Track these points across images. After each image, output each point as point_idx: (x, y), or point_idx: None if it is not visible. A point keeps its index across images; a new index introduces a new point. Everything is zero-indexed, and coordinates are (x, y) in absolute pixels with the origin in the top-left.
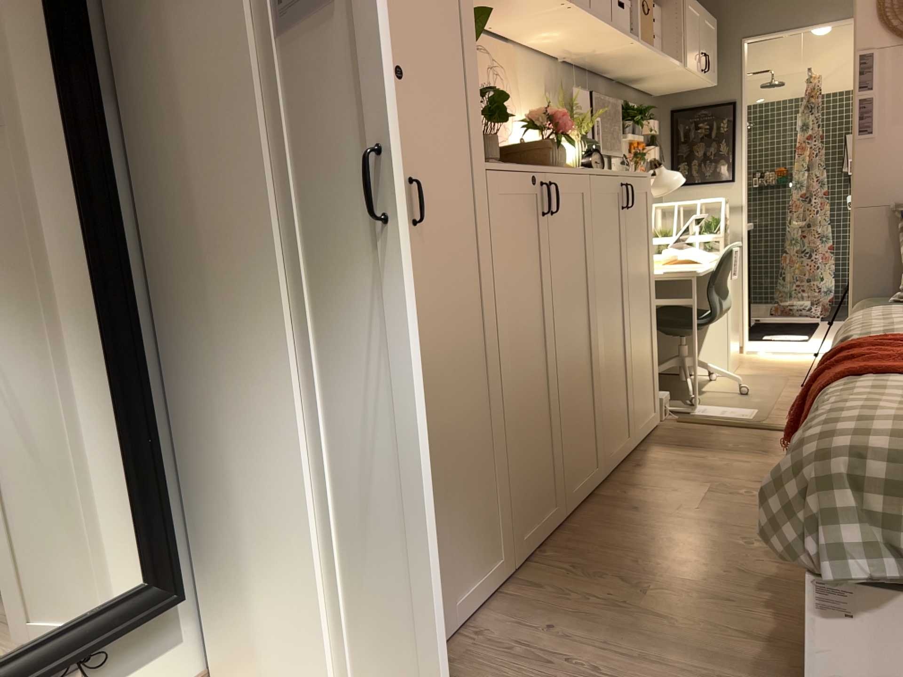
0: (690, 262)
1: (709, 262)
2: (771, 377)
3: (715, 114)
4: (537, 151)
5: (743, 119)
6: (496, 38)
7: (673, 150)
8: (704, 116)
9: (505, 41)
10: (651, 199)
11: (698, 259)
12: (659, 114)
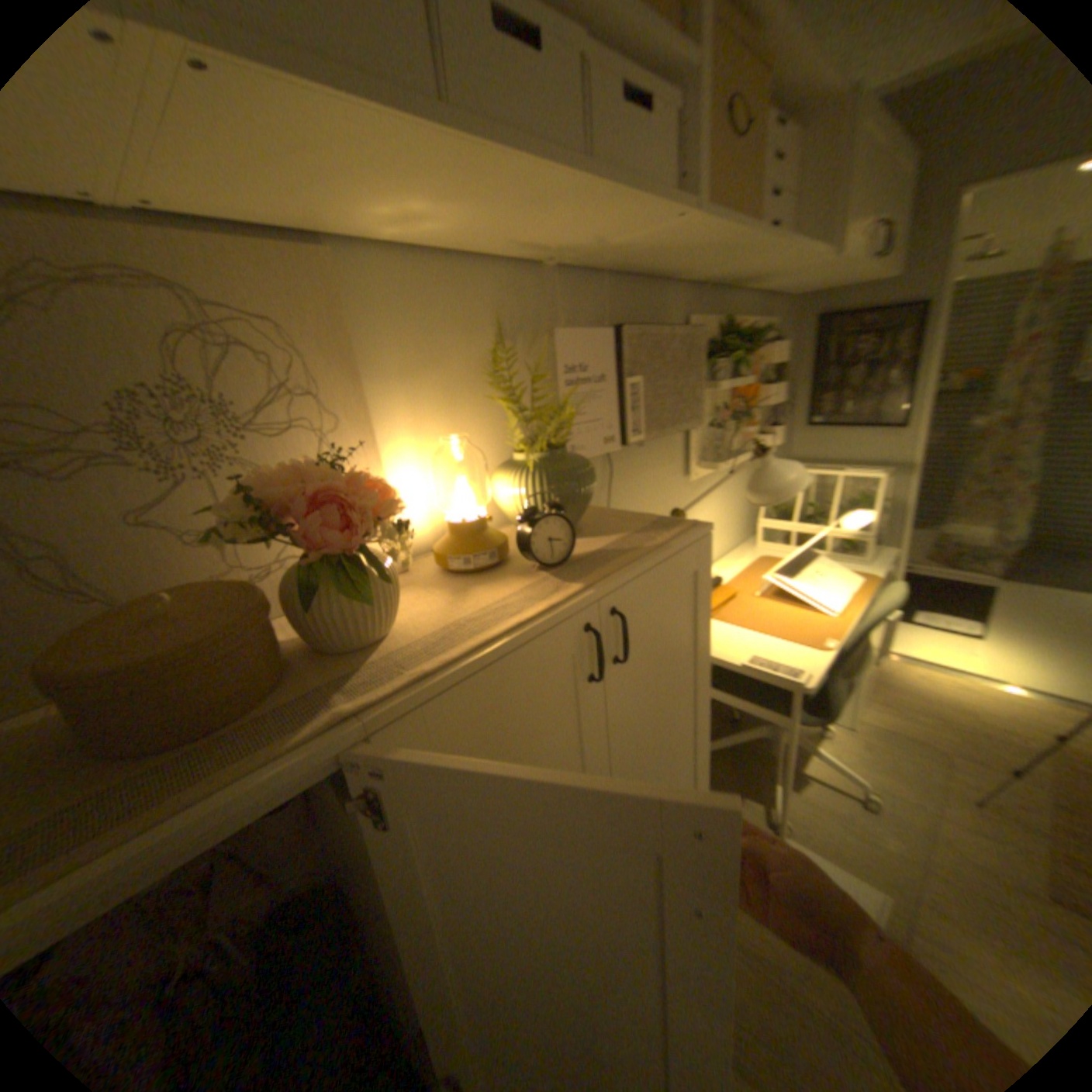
0: (804, 605)
1: (837, 612)
2: (920, 750)
3: (892, 319)
4: (108, 694)
5: (940, 326)
6: (243, 223)
7: (815, 372)
8: (872, 322)
9: (296, 231)
10: (708, 575)
11: (820, 601)
12: (799, 319)
